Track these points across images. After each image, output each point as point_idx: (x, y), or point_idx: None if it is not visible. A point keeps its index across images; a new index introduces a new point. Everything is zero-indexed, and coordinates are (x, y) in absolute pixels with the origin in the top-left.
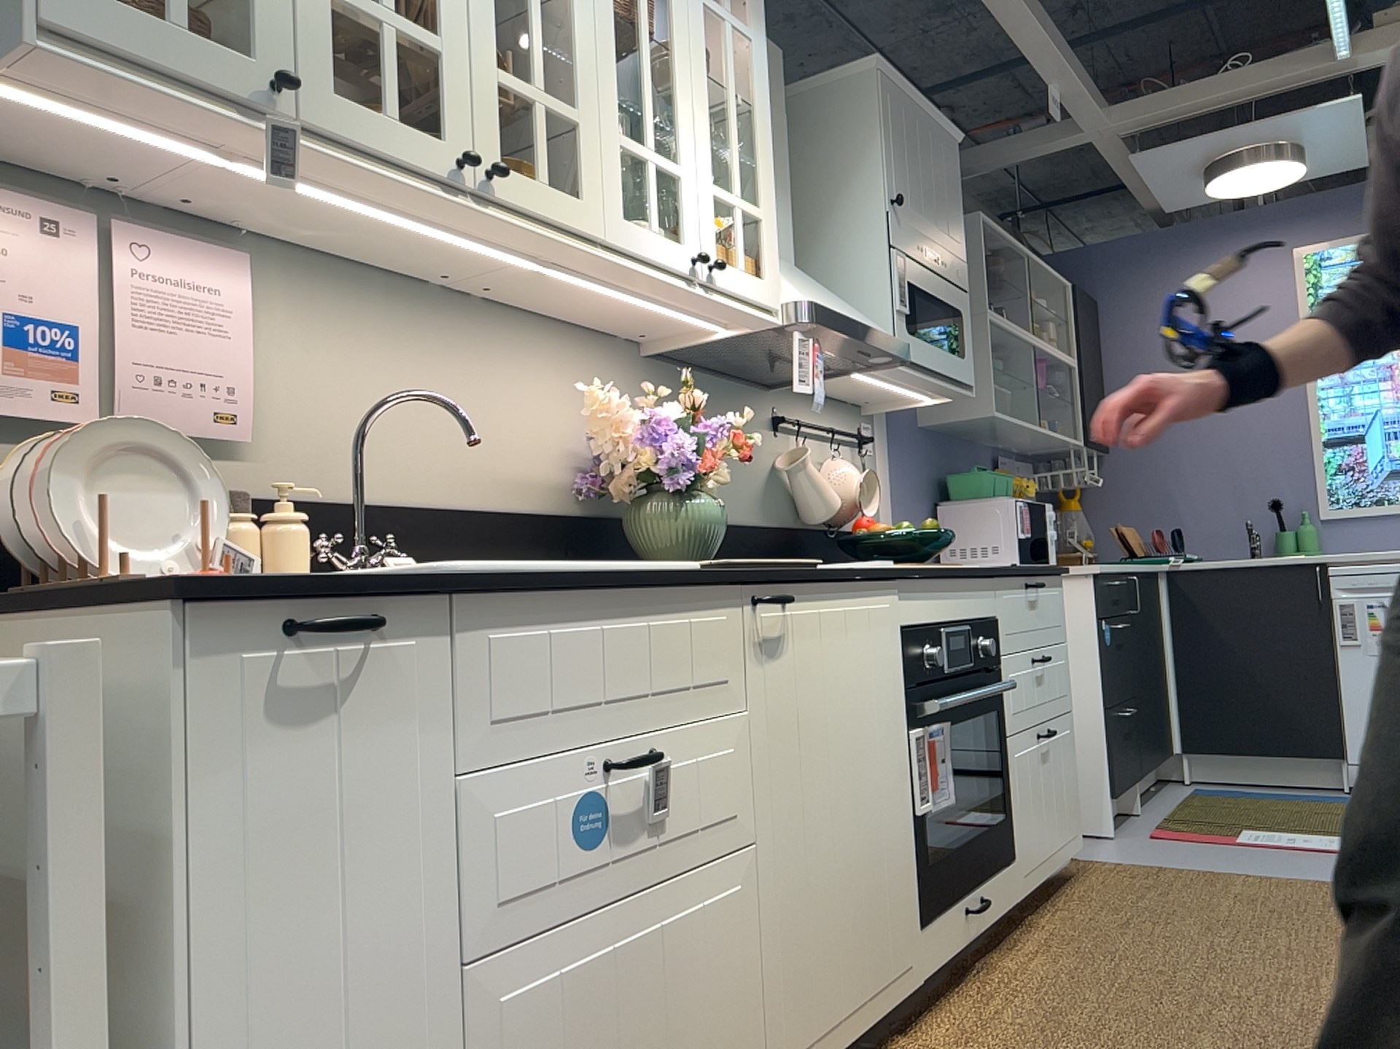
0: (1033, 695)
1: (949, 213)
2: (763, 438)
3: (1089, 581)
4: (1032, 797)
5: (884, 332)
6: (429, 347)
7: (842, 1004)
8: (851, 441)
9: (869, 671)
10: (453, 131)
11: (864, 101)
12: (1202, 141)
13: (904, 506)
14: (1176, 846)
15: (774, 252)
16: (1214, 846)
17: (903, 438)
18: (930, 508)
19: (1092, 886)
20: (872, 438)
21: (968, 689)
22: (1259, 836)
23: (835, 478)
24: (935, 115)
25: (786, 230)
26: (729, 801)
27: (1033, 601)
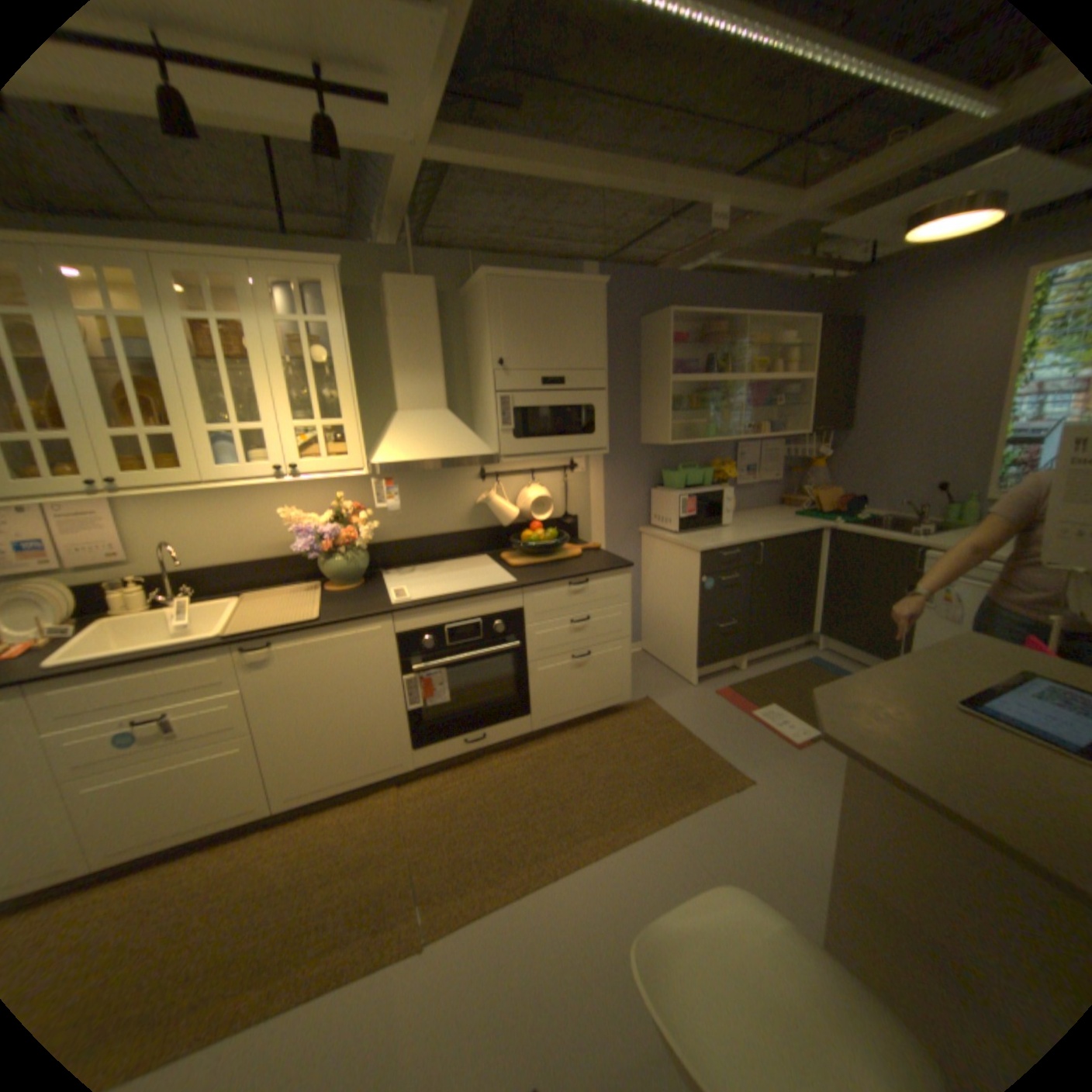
0: (565, 639)
1: (578, 343)
2: (467, 487)
3: (698, 554)
4: (555, 686)
5: (471, 453)
6: (215, 502)
7: (331, 781)
8: (557, 469)
9: (354, 659)
10: (86, 470)
11: (483, 297)
12: (875, 210)
13: (613, 495)
14: (713, 707)
15: (355, 440)
16: (731, 715)
17: (617, 455)
18: (645, 491)
19: (613, 724)
20: (571, 467)
21: (477, 648)
22: (770, 715)
23: (522, 500)
24: (564, 278)
25: (433, 392)
26: (226, 723)
27: (576, 591)
